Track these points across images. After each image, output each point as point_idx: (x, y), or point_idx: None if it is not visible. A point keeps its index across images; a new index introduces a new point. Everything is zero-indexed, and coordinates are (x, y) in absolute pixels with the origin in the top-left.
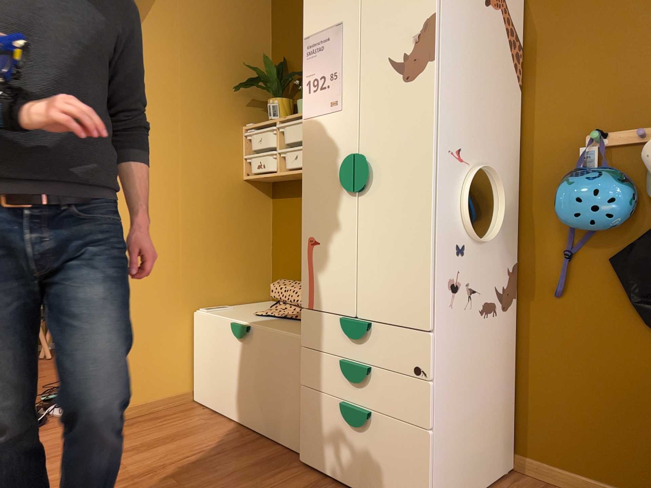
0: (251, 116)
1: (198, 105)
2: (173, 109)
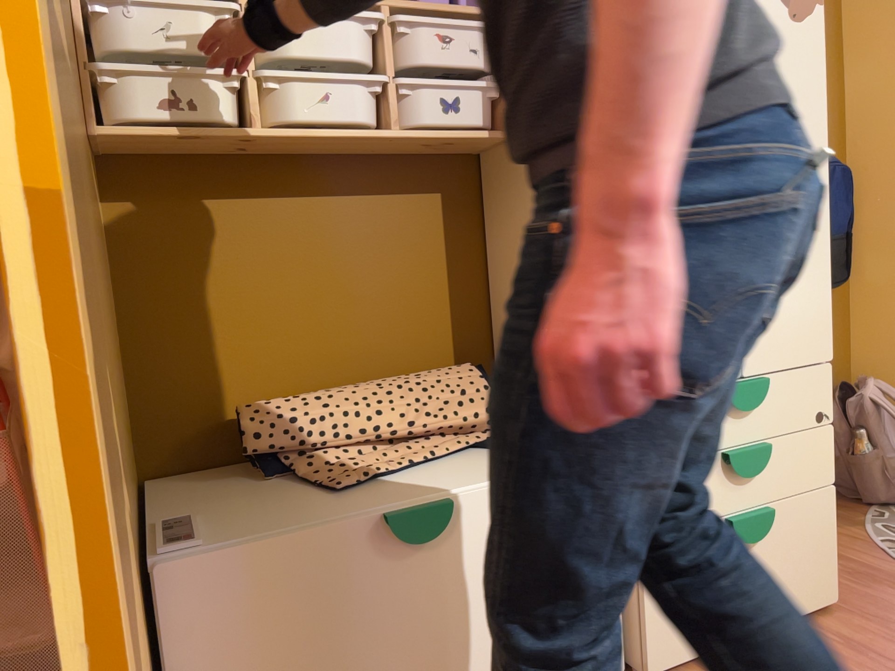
0: None
1: None
2: None
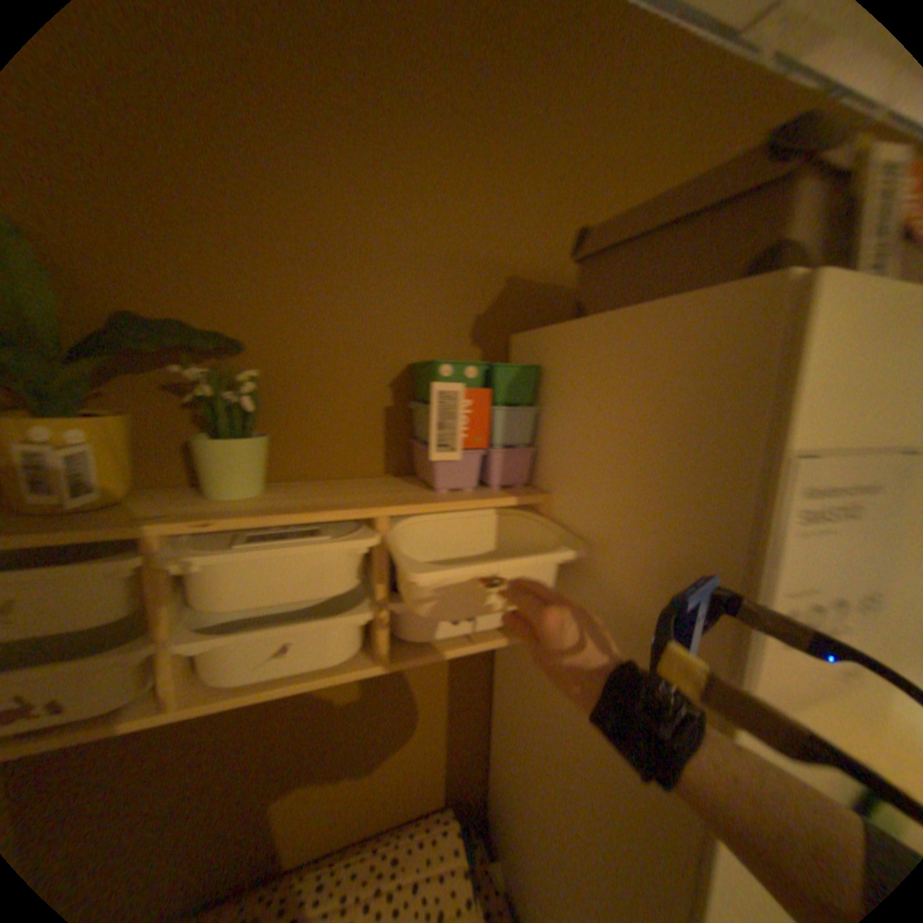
0: None
1: None
2: None
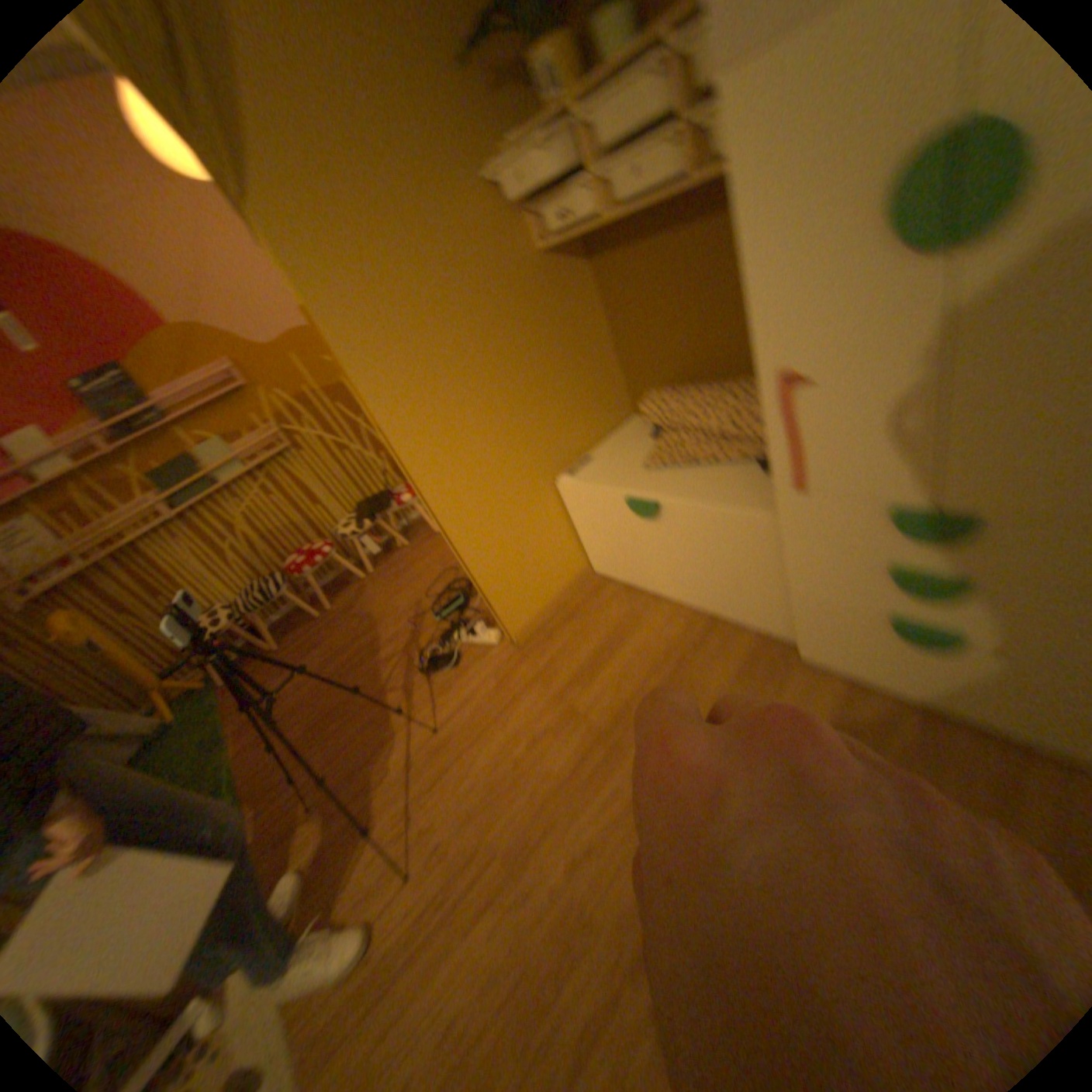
0: (502, 107)
1: (410, 138)
2: (378, 176)
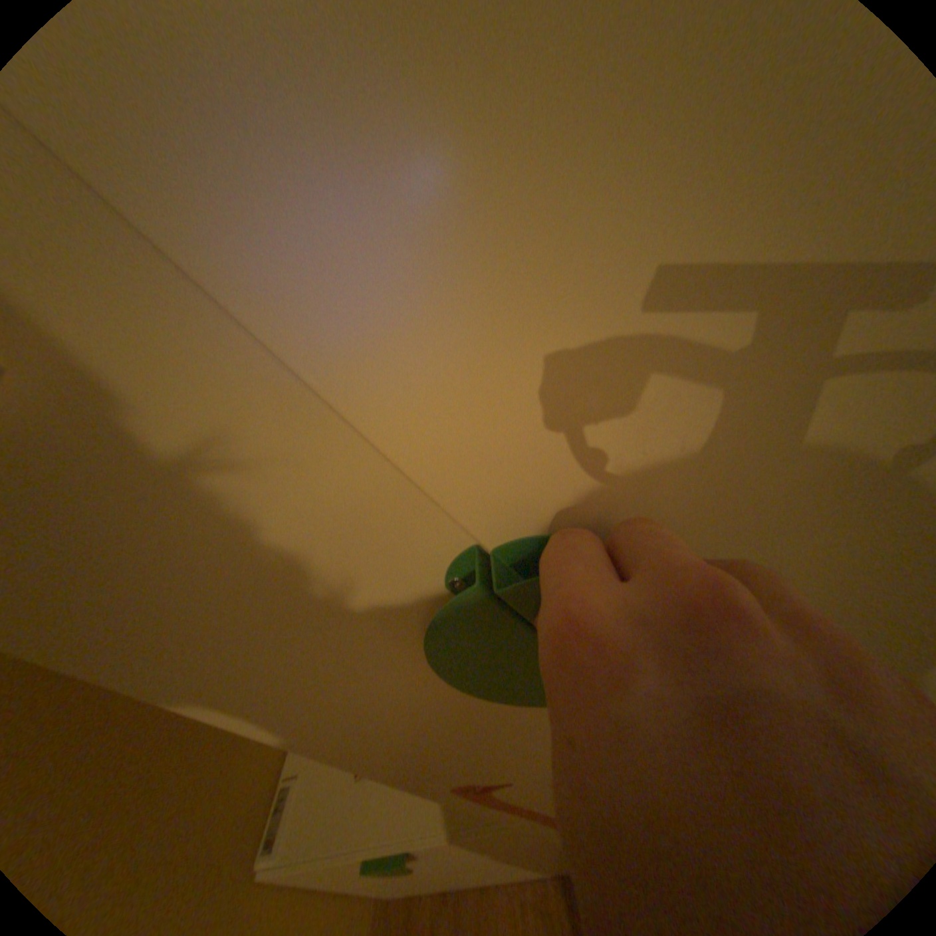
0: None
1: None
2: None
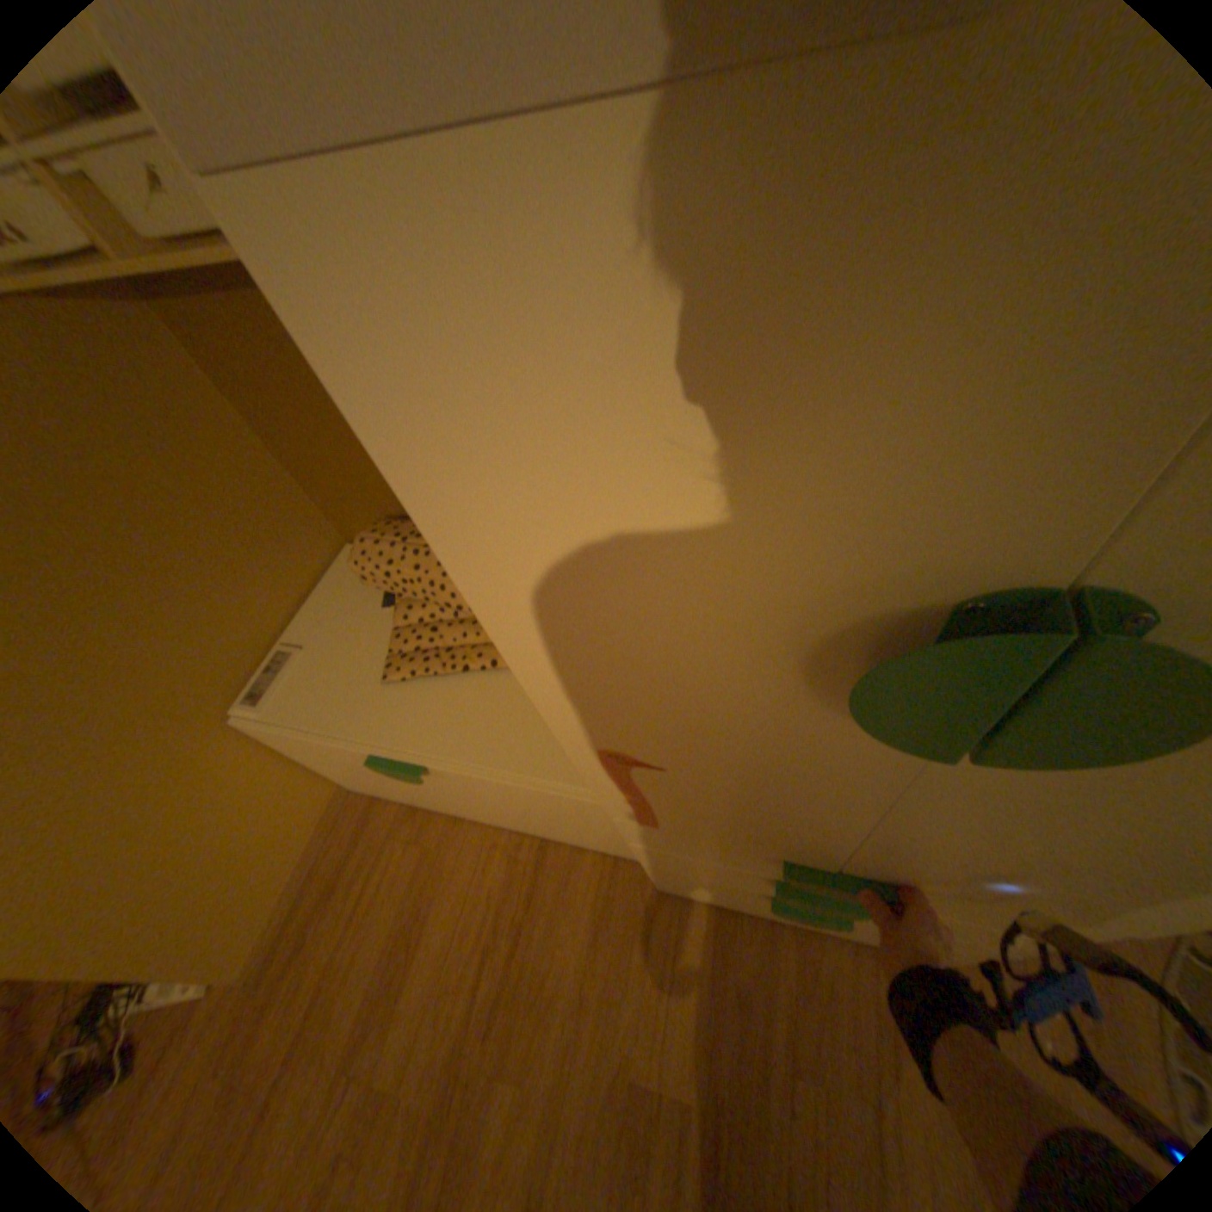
0: None
1: None
2: None
